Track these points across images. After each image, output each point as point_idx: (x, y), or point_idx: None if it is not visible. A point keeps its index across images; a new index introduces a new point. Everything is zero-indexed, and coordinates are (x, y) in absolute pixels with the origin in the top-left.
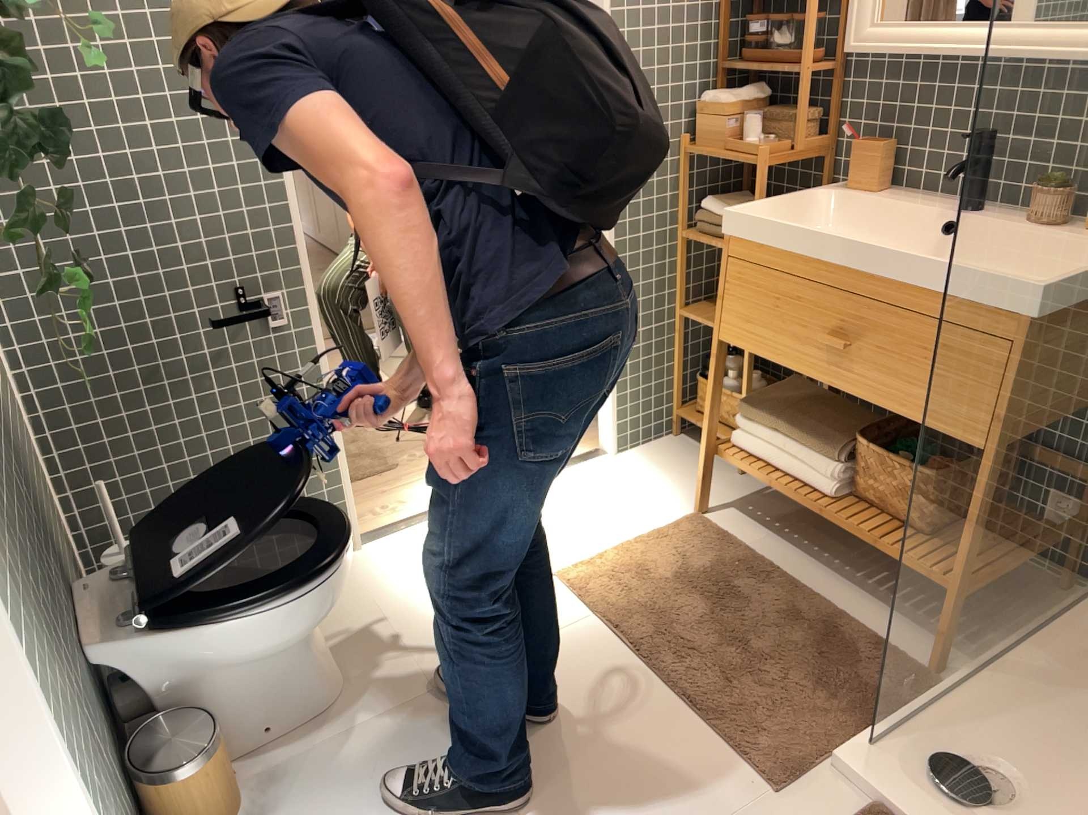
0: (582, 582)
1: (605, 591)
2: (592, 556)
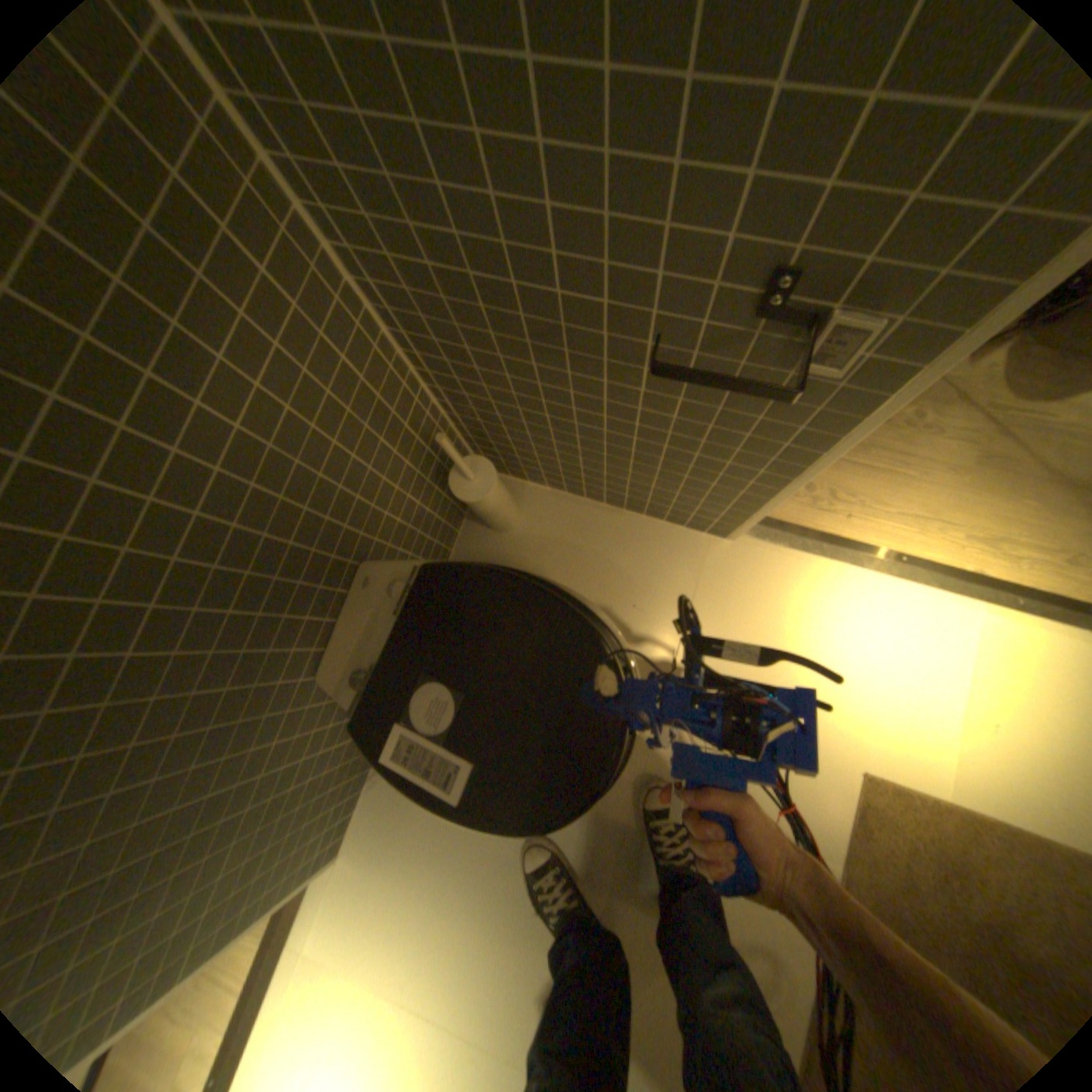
0: (885, 814)
1: (893, 852)
2: (938, 795)
